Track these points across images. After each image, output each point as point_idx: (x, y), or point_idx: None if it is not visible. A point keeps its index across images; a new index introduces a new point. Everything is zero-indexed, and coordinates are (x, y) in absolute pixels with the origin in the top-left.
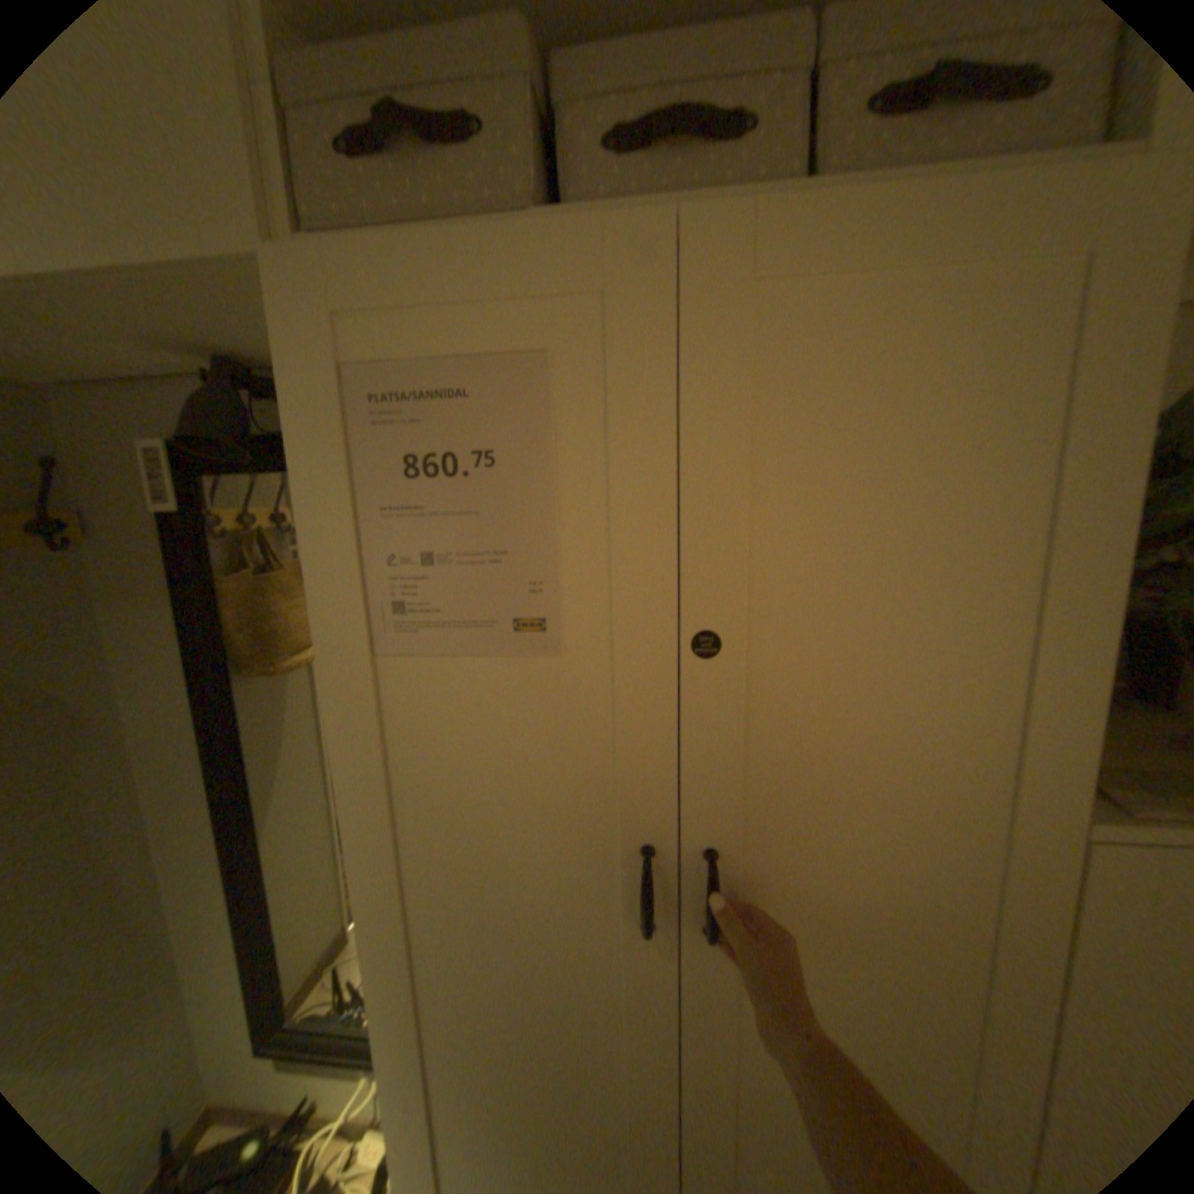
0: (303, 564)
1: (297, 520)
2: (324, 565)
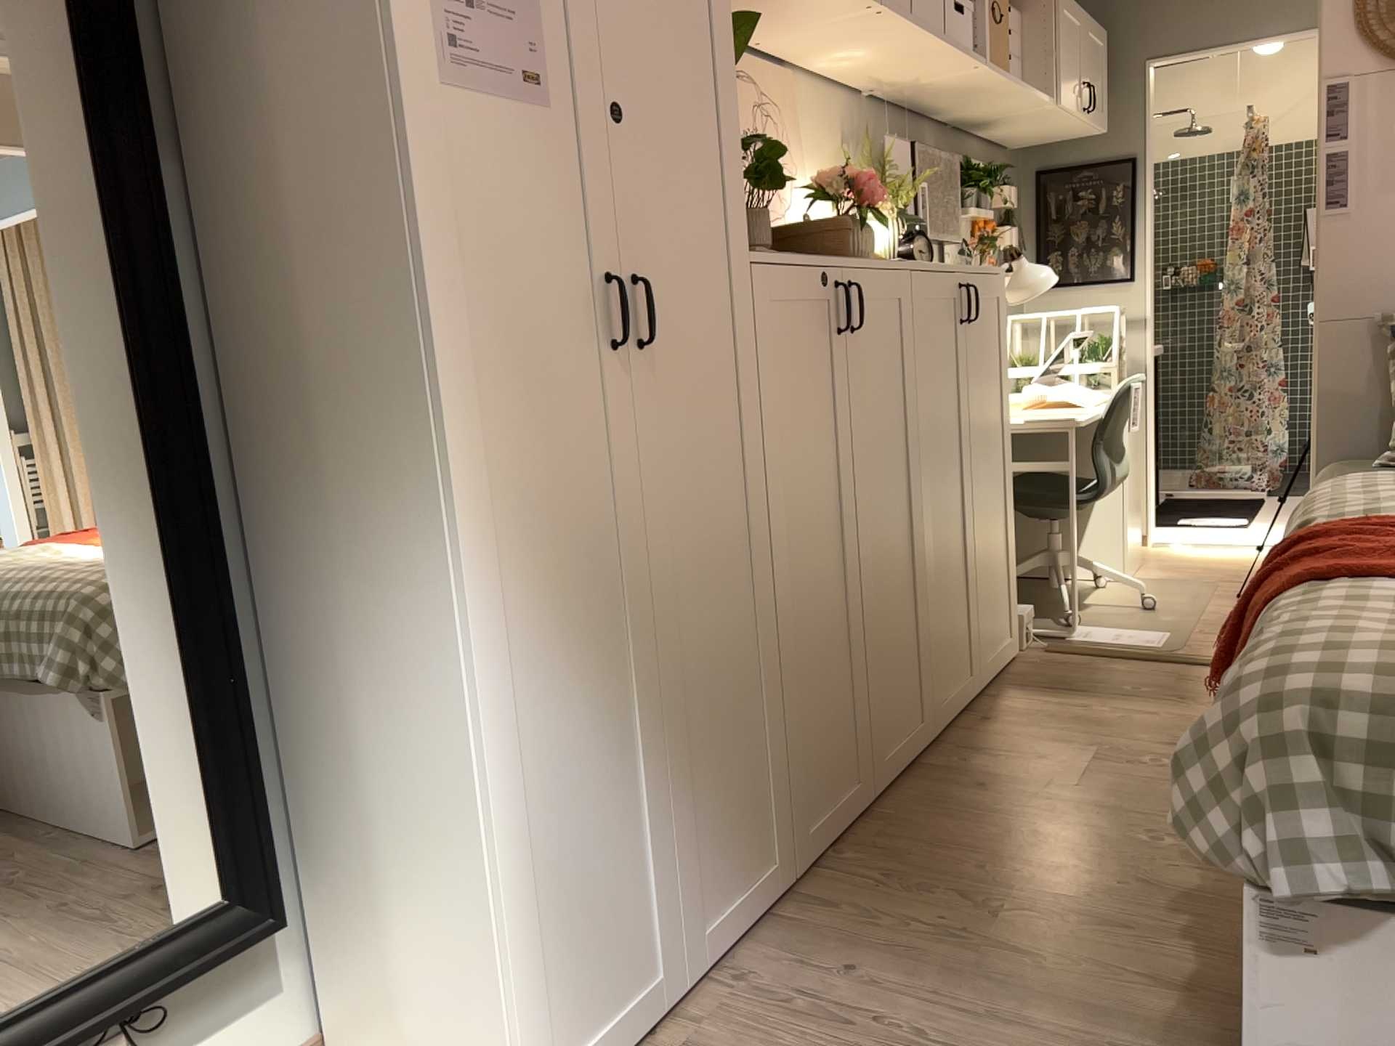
0: None
1: None
2: None
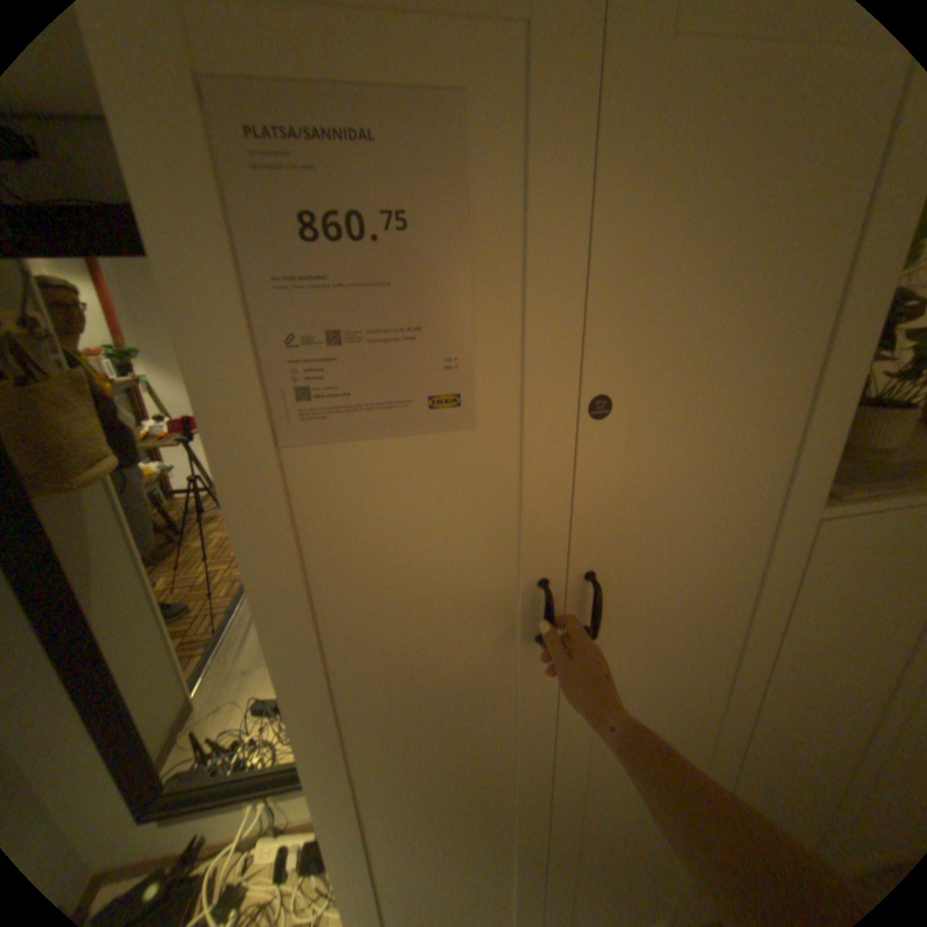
0: (180, 348)
1: (164, 293)
2: (208, 348)
